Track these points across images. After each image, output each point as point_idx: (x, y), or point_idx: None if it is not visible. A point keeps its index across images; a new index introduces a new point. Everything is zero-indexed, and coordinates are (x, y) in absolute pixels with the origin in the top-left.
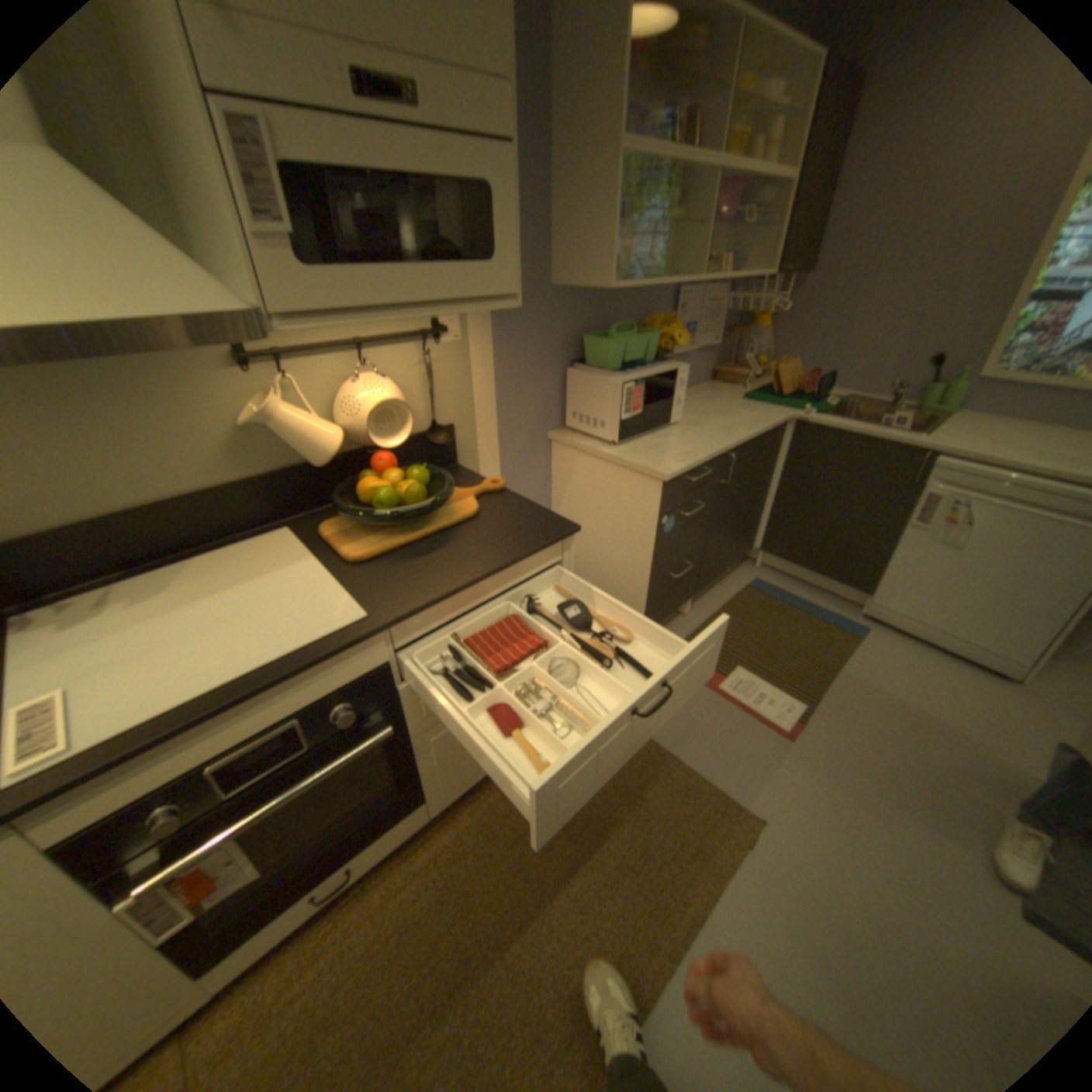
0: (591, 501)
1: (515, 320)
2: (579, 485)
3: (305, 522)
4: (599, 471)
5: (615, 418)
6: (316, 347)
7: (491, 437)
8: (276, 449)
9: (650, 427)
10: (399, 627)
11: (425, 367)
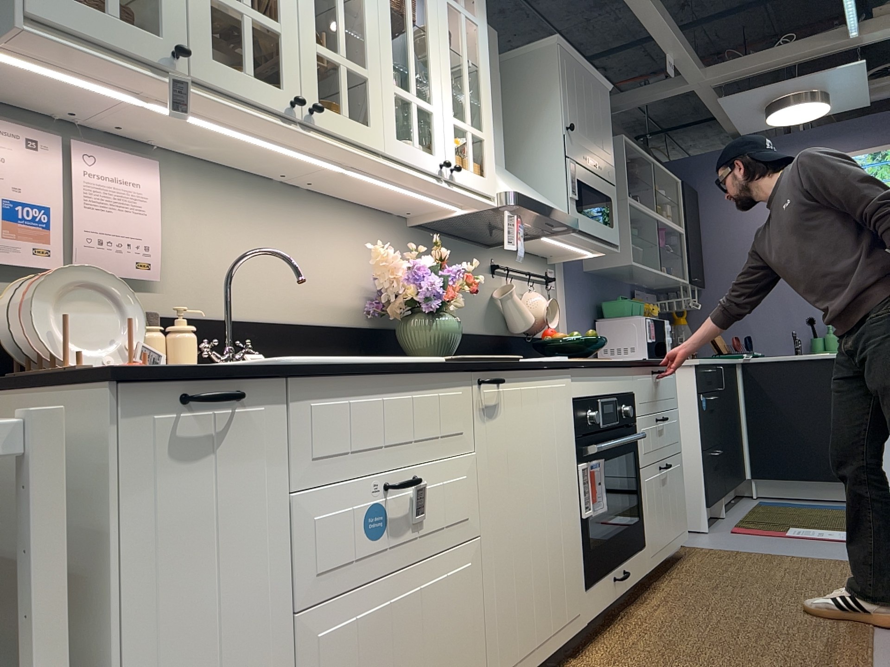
0: None
1: (574, 286)
2: None
3: None
4: None
5: (643, 345)
6: (514, 274)
7: None
8: (499, 323)
9: None
10: (636, 372)
11: (549, 297)
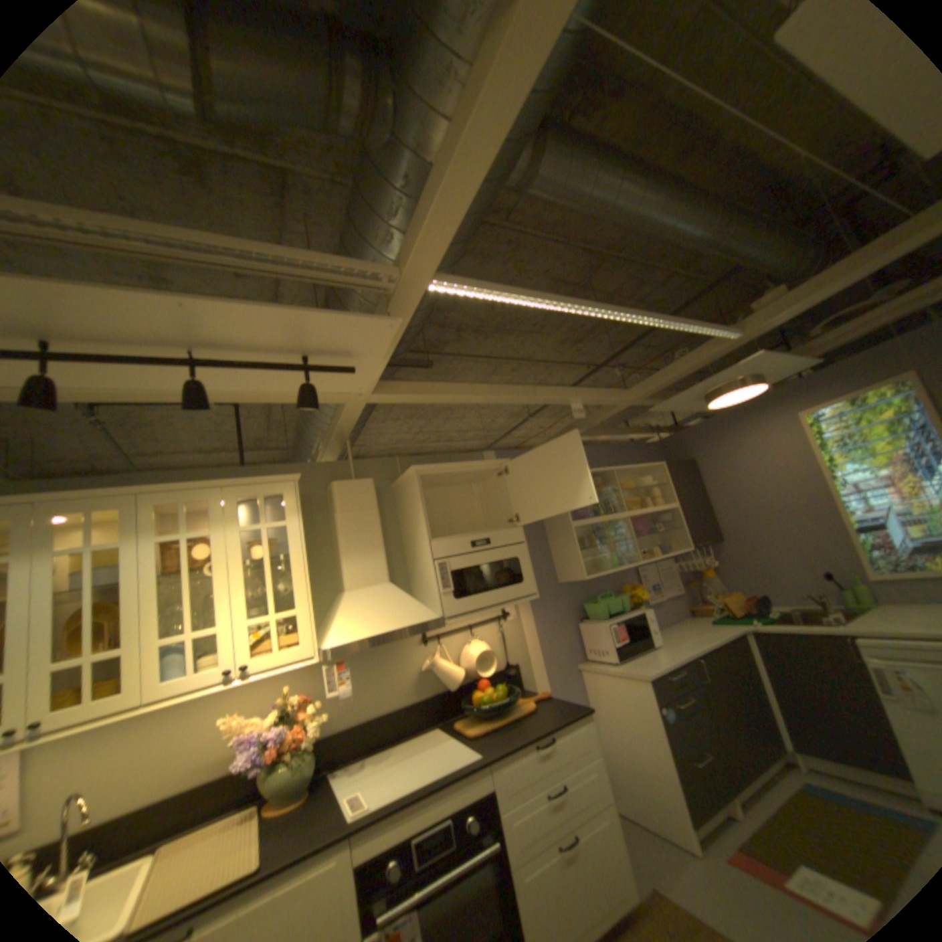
0: (616, 711)
1: (543, 604)
2: (606, 700)
3: (446, 725)
4: (613, 686)
5: (613, 649)
6: (453, 632)
7: (541, 672)
8: (434, 684)
9: (642, 653)
10: (498, 767)
11: (500, 635)
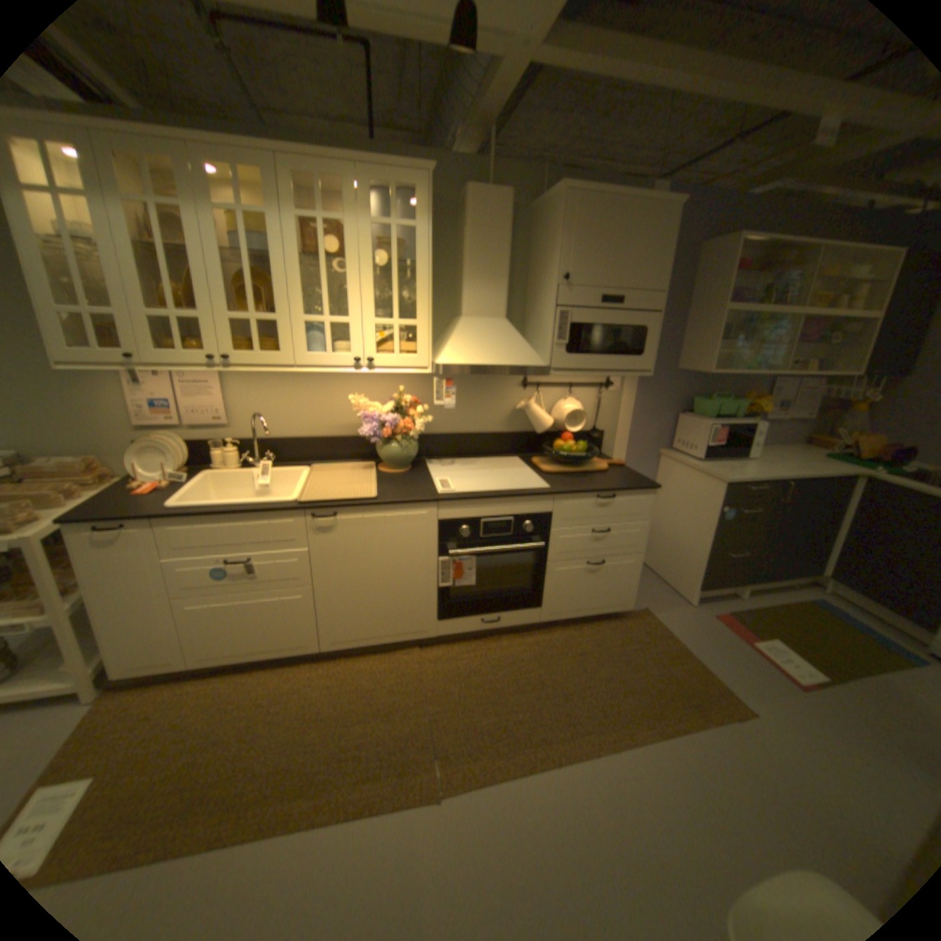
0: (680, 495)
1: (652, 385)
2: (674, 484)
3: (526, 457)
4: (688, 476)
5: (705, 446)
6: (553, 385)
7: (624, 444)
8: (523, 424)
9: (733, 458)
10: (561, 498)
11: (597, 401)
